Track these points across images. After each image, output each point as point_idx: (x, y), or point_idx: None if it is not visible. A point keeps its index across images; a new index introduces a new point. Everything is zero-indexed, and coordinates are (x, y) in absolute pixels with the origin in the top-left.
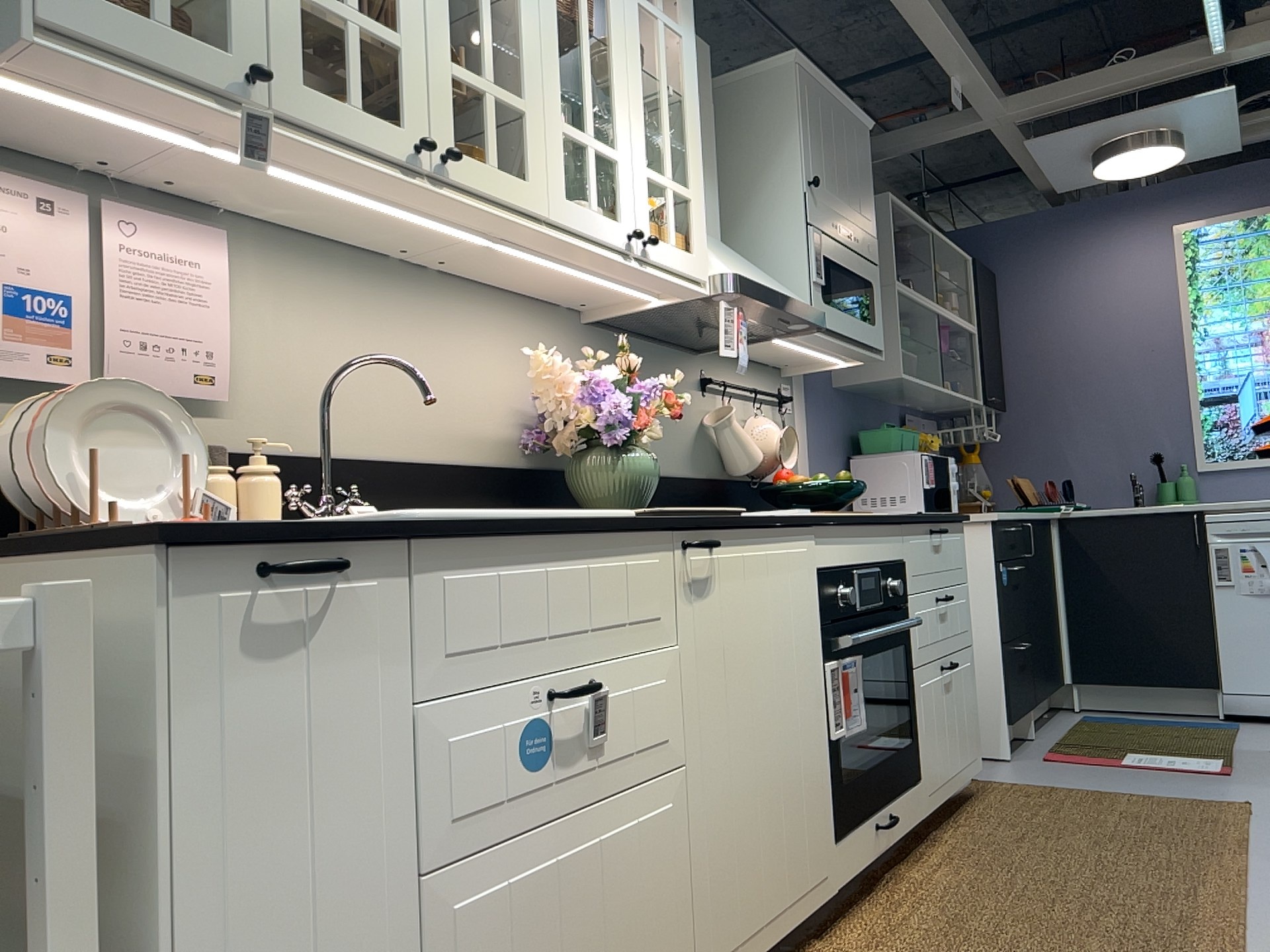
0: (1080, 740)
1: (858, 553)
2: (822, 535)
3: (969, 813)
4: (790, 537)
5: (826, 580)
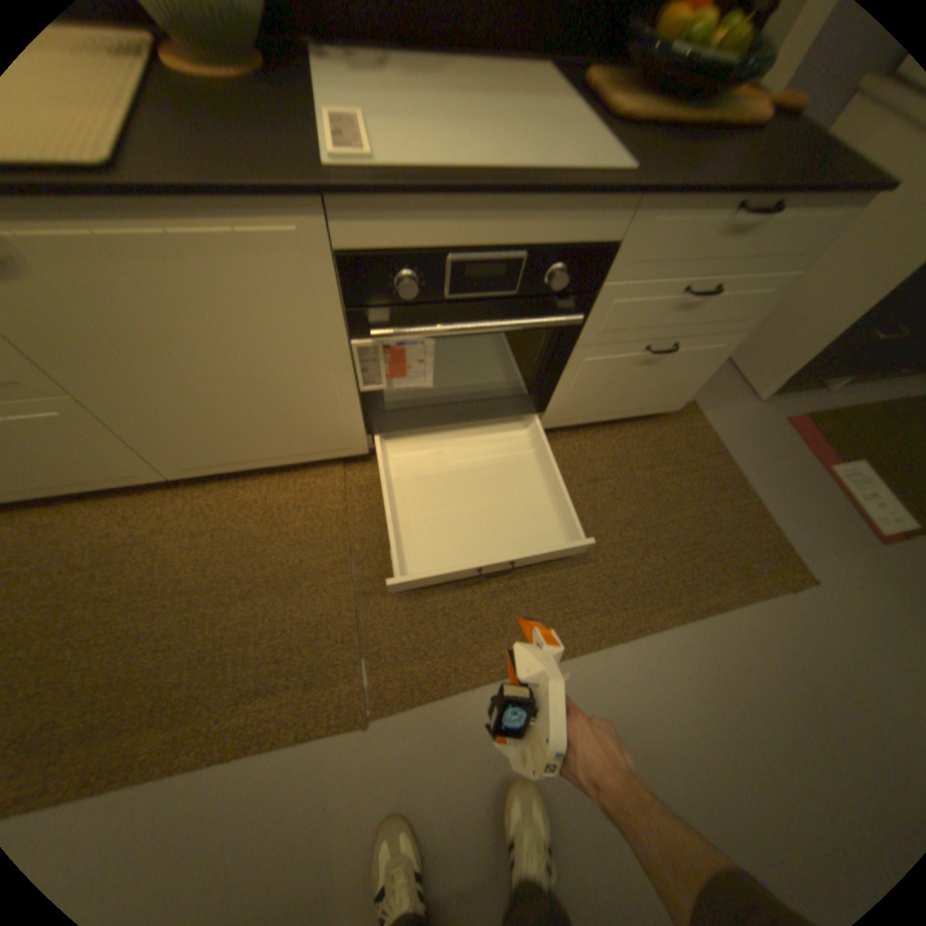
0: (860, 419)
1: (464, 234)
2: (346, 210)
3: (616, 433)
4: (232, 213)
5: (354, 265)
